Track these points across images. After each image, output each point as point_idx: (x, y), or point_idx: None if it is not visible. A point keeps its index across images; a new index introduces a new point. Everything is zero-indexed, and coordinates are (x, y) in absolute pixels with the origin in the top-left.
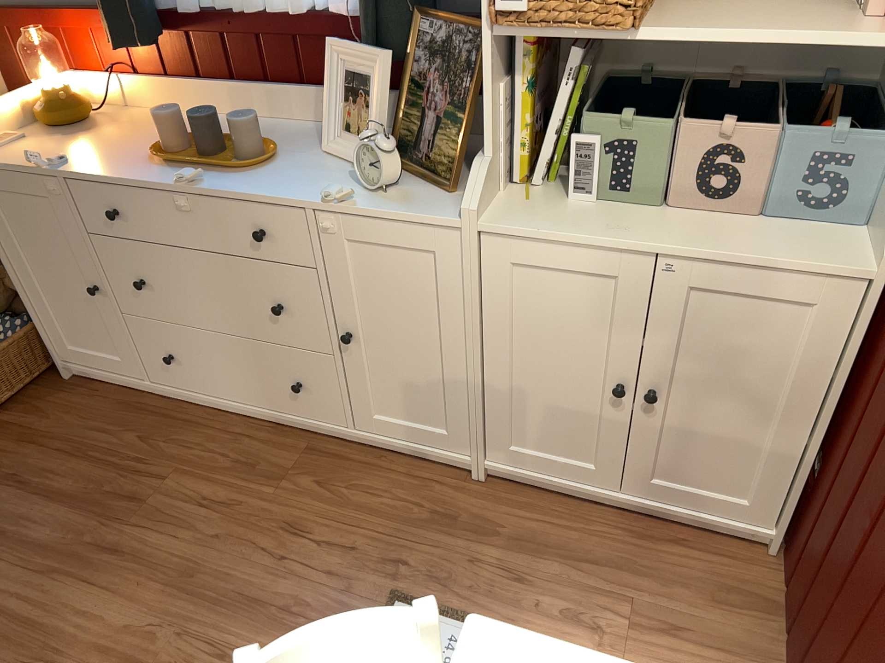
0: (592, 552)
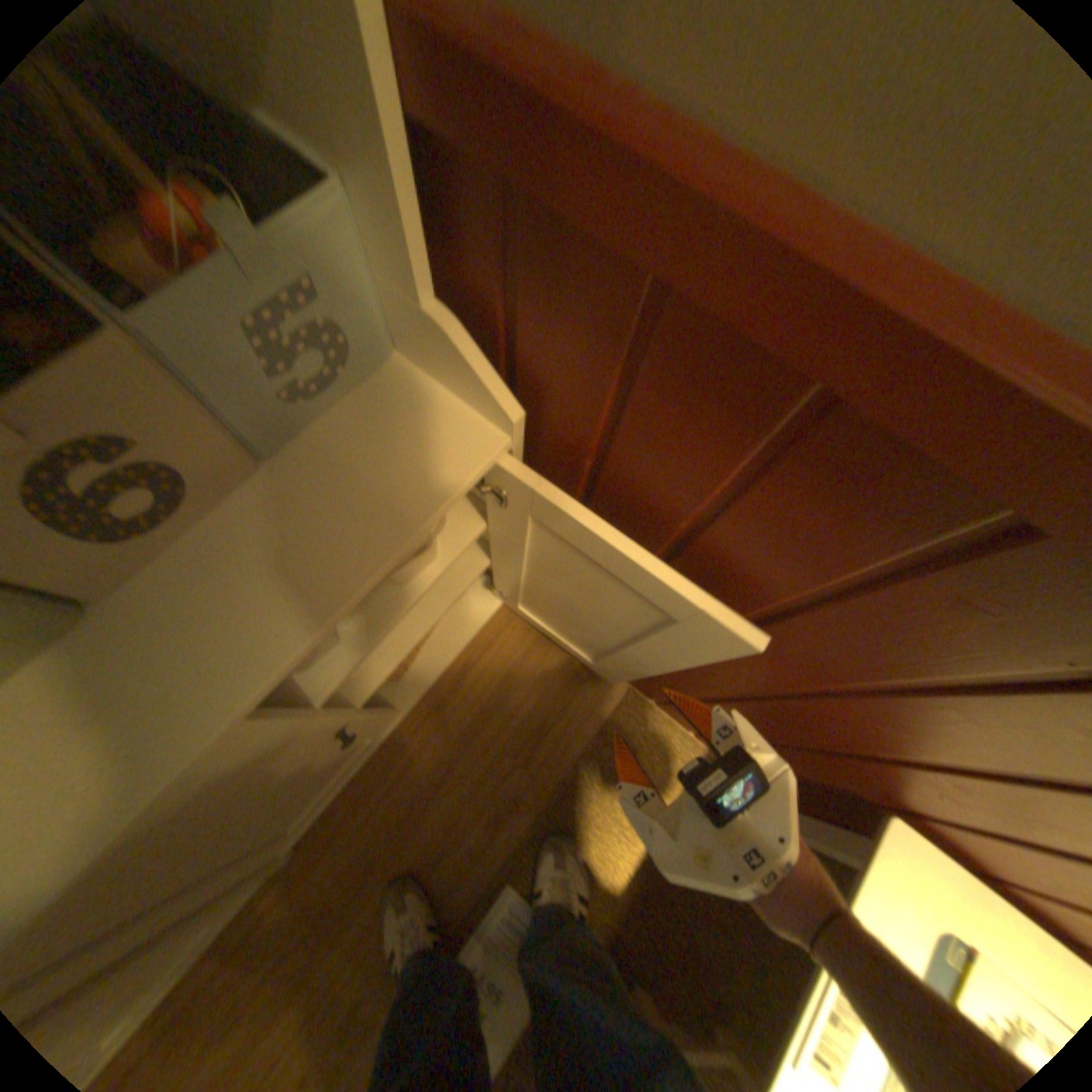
0: (443, 765)
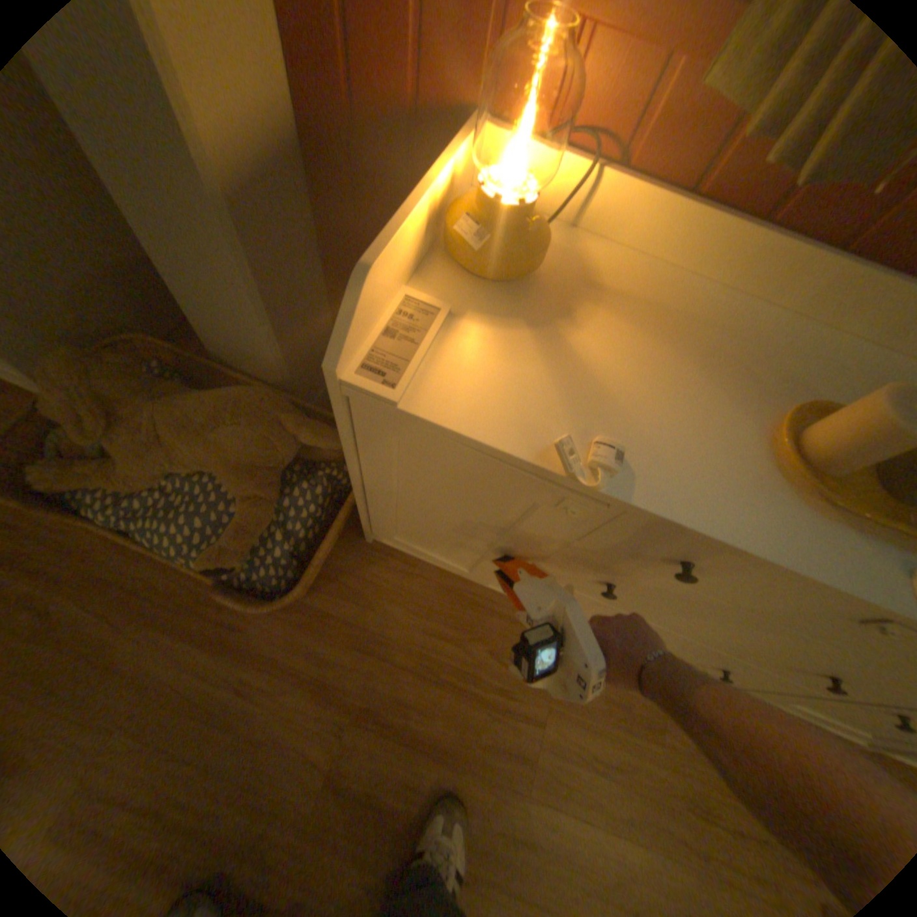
0: None
